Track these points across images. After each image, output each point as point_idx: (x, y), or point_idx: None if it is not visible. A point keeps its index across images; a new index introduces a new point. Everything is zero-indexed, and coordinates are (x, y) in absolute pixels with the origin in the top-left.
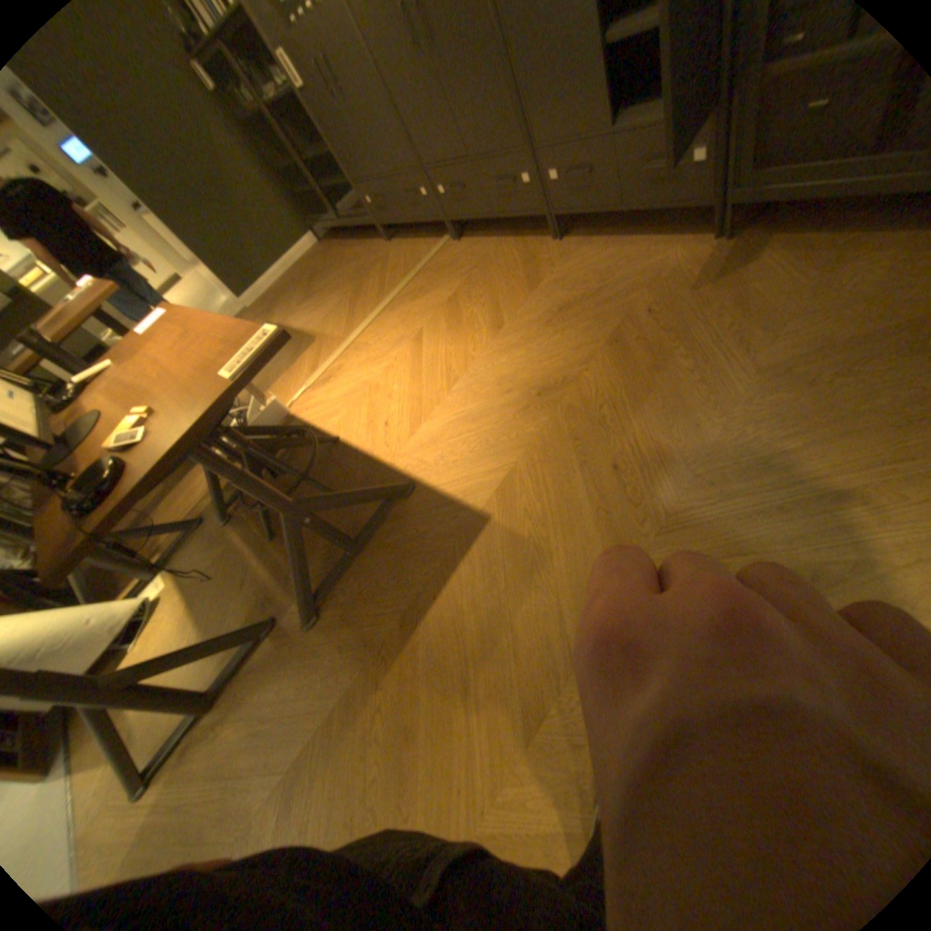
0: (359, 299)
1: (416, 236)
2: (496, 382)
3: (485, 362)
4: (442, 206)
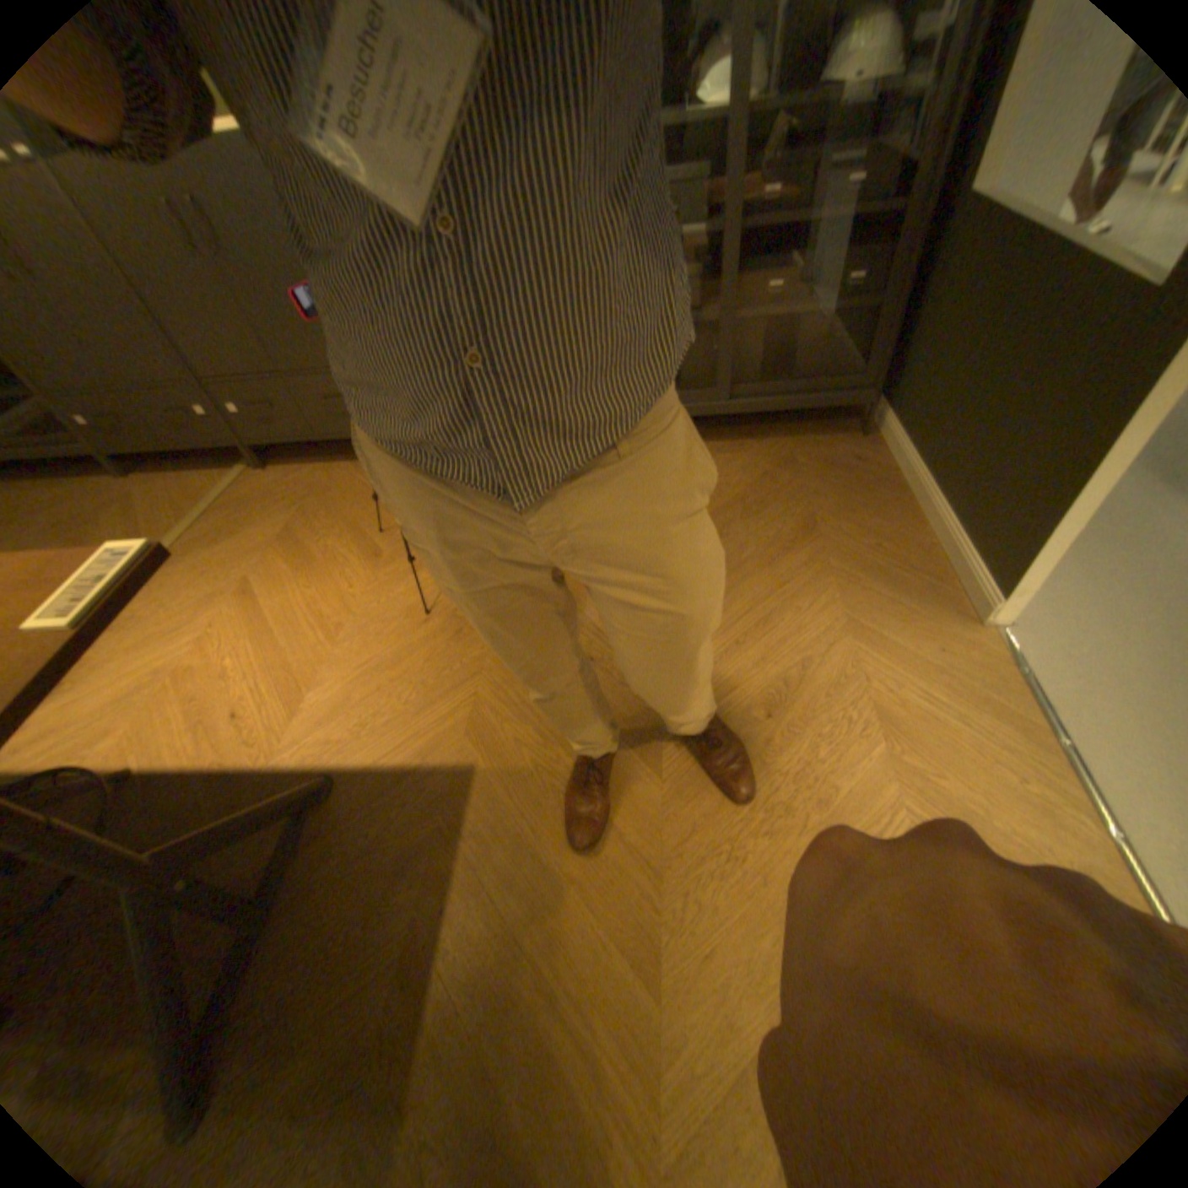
0: None
1: (180, 468)
2: (403, 612)
3: (376, 595)
4: (232, 427)
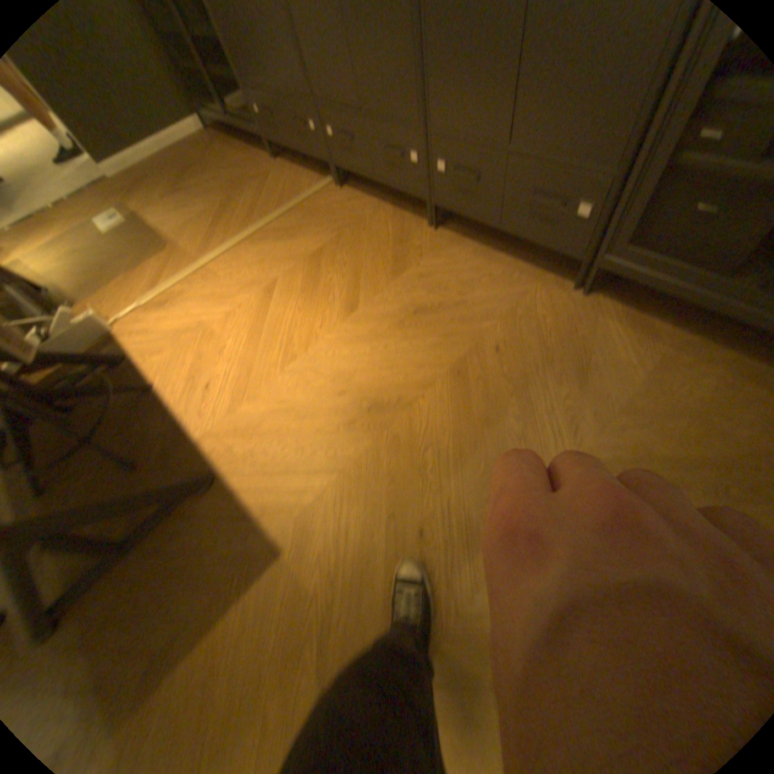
0: (224, 215)
1: (301, 164)
2: (332, 375)
3: (328, 346)
4: (329, 146)
